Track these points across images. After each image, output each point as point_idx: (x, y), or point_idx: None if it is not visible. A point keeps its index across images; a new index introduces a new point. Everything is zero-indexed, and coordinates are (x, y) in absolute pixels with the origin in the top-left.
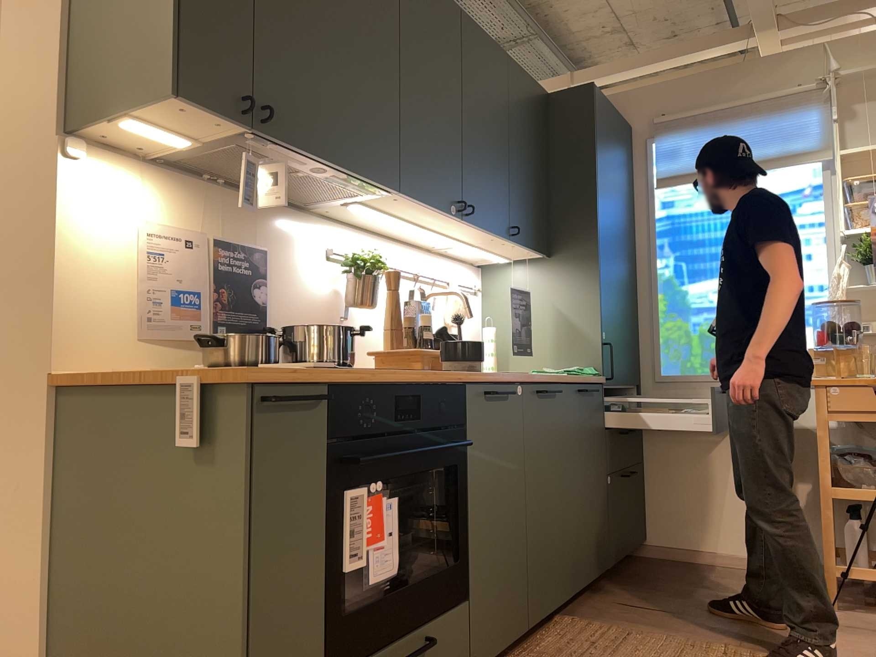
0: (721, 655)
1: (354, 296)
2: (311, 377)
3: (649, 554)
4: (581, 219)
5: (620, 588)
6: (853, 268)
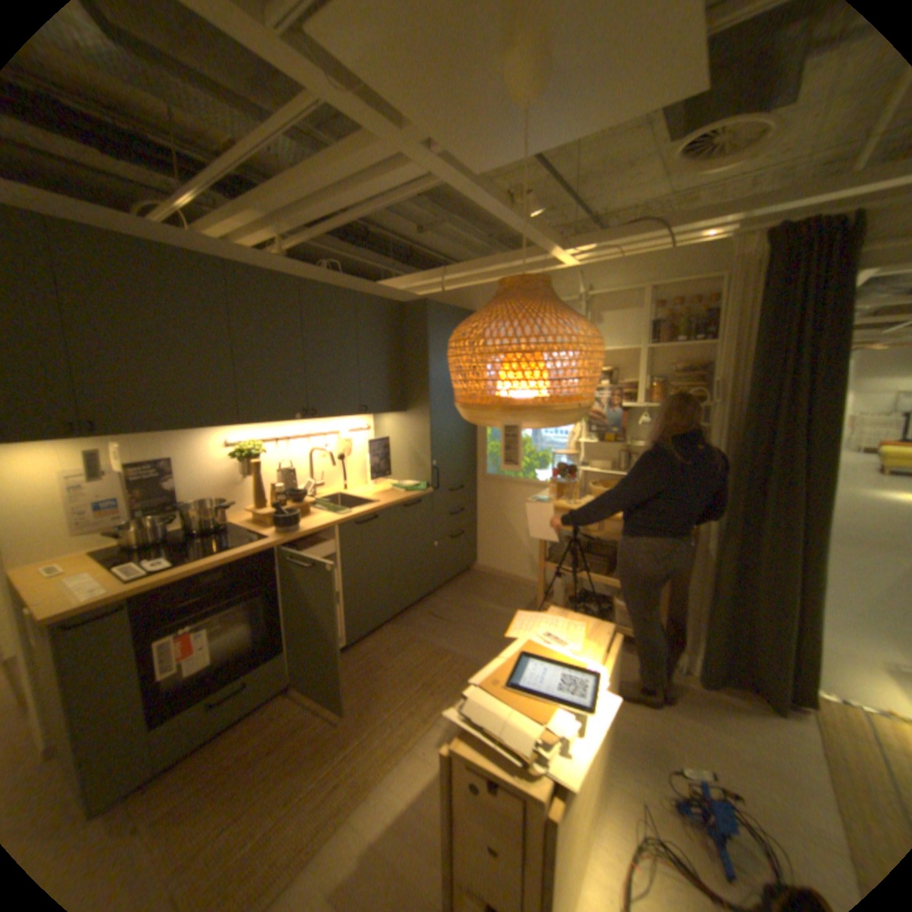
0: (446, 663)
1: (243, 471)
2: (107, 603)
3: (476, 570)
4: (420, 391)
5: (439, 601)
6: (590, 424)
